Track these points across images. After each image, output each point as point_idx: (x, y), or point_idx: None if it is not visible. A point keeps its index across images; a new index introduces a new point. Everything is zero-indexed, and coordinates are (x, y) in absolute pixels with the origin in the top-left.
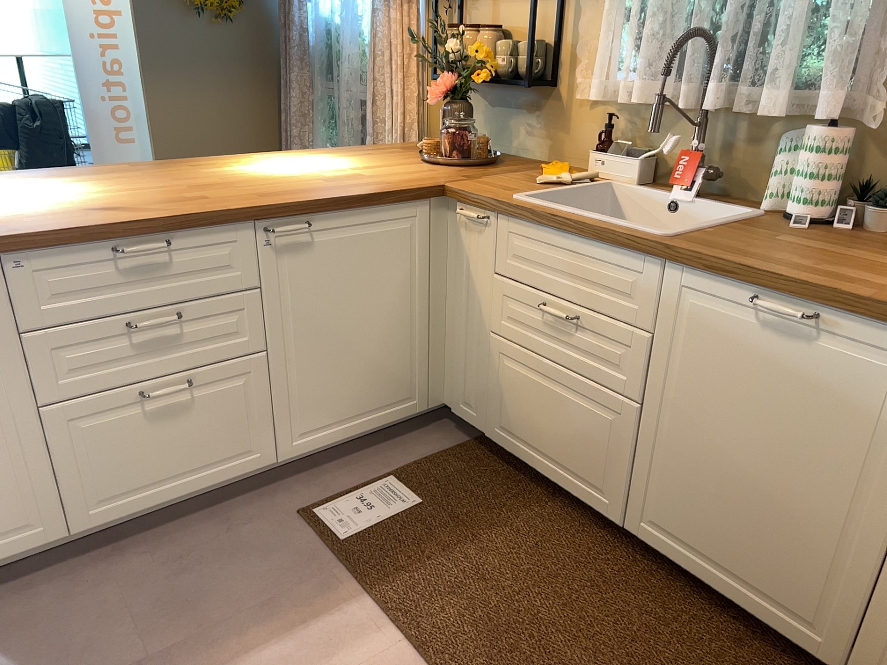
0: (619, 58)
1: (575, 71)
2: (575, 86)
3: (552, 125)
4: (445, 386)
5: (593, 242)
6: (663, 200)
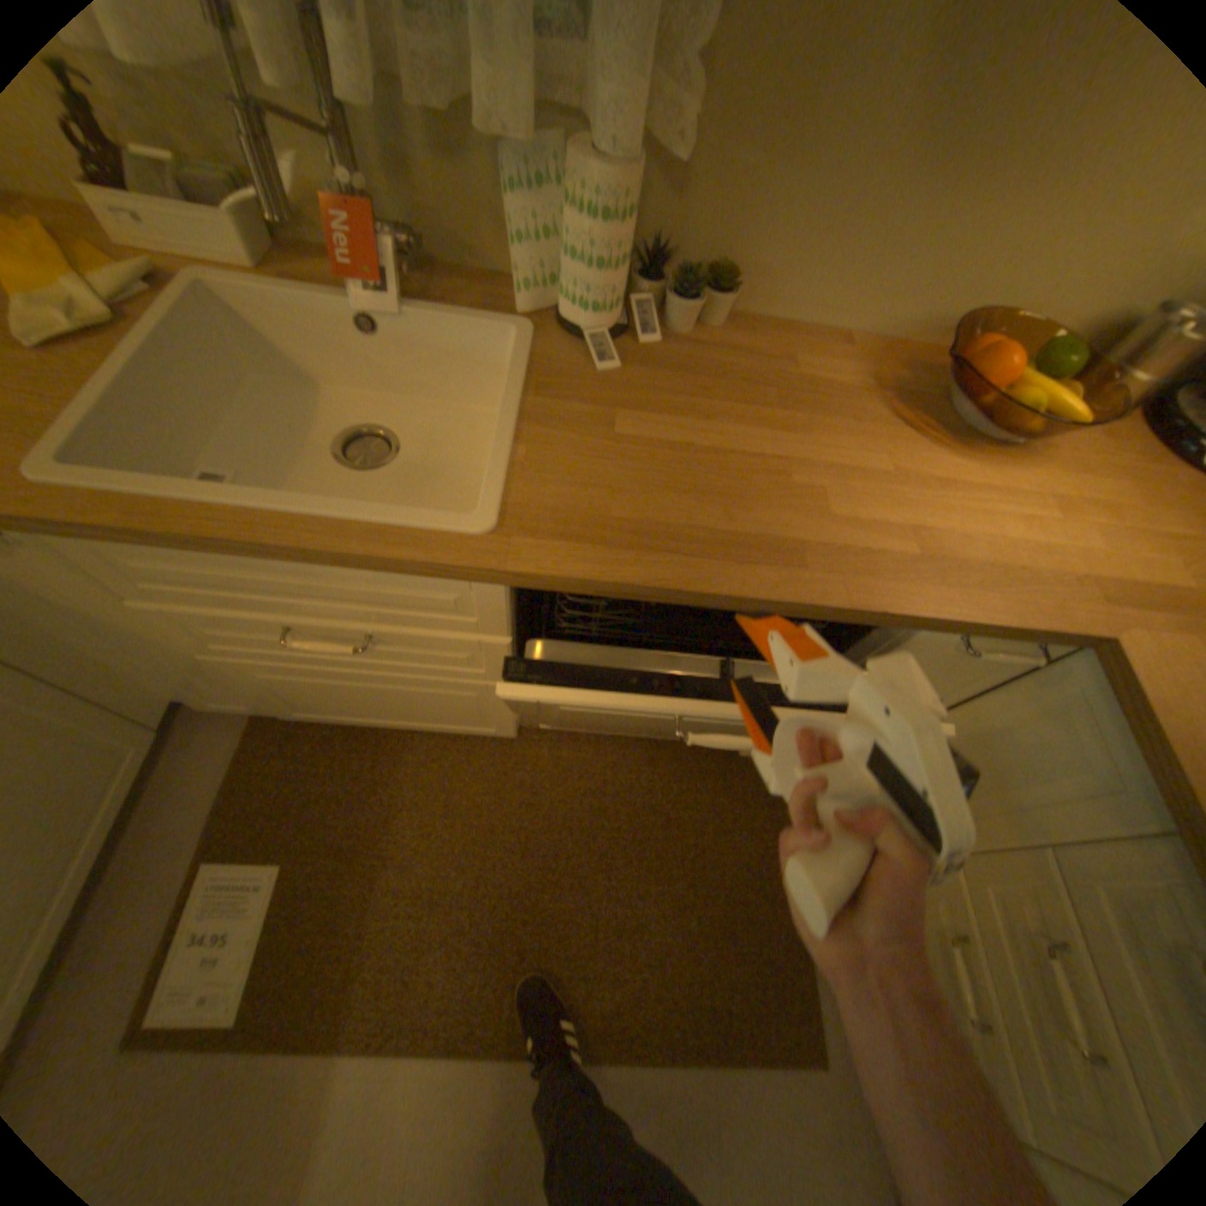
0: None
1: None
2: None
3: None
4: (156, 693)
5: (344, 567)
6: (343, 310)
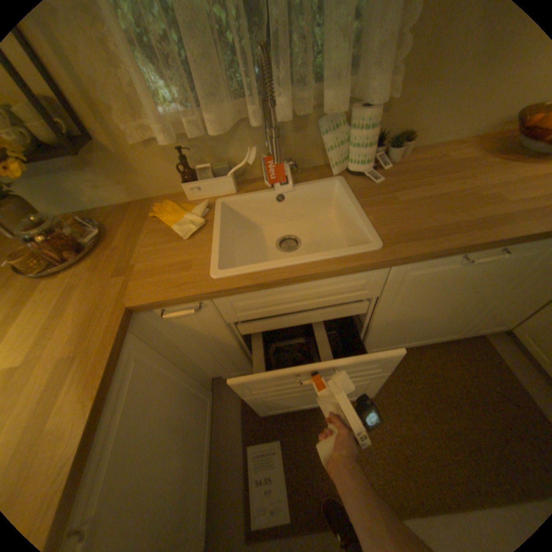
0: (154, 88)
1: (104, 113)
2: (114, 128)
3: (113, 171)
4: (209, 373)
5: (328, 277)
6: (272, 195)
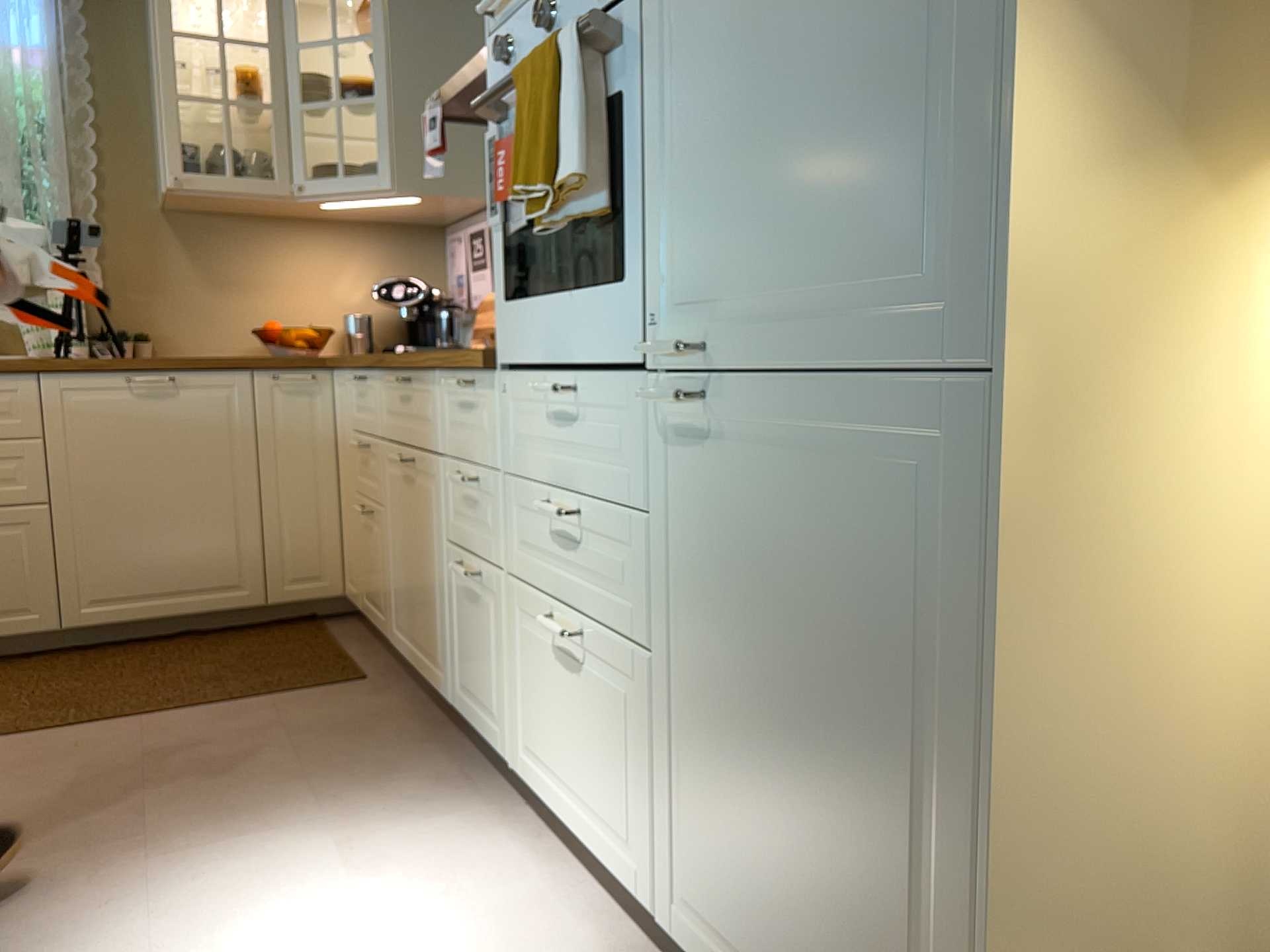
0: None
1: None
2: None
3: None
4: None
5: None
6: None
